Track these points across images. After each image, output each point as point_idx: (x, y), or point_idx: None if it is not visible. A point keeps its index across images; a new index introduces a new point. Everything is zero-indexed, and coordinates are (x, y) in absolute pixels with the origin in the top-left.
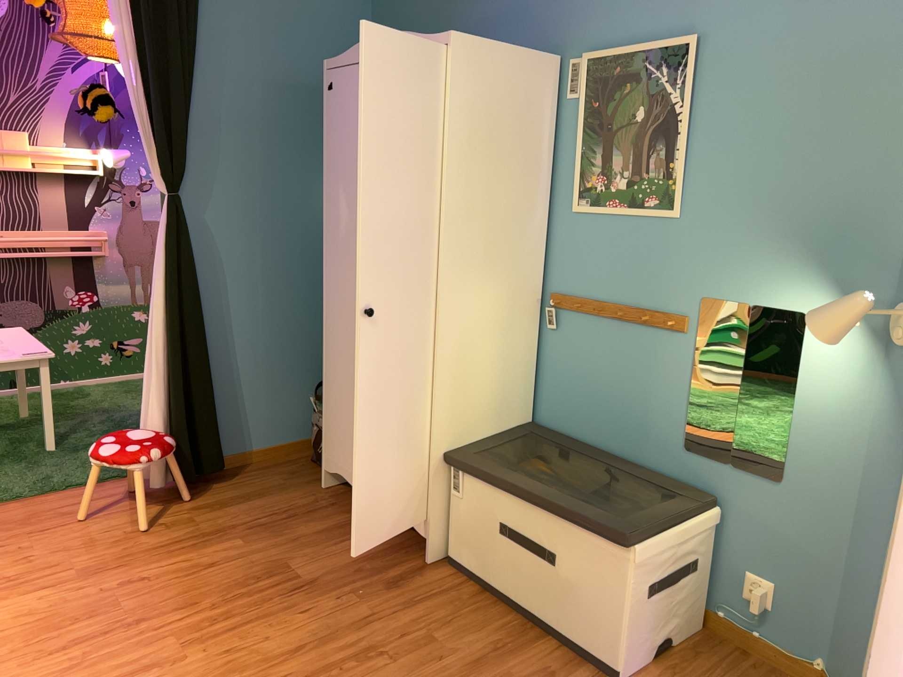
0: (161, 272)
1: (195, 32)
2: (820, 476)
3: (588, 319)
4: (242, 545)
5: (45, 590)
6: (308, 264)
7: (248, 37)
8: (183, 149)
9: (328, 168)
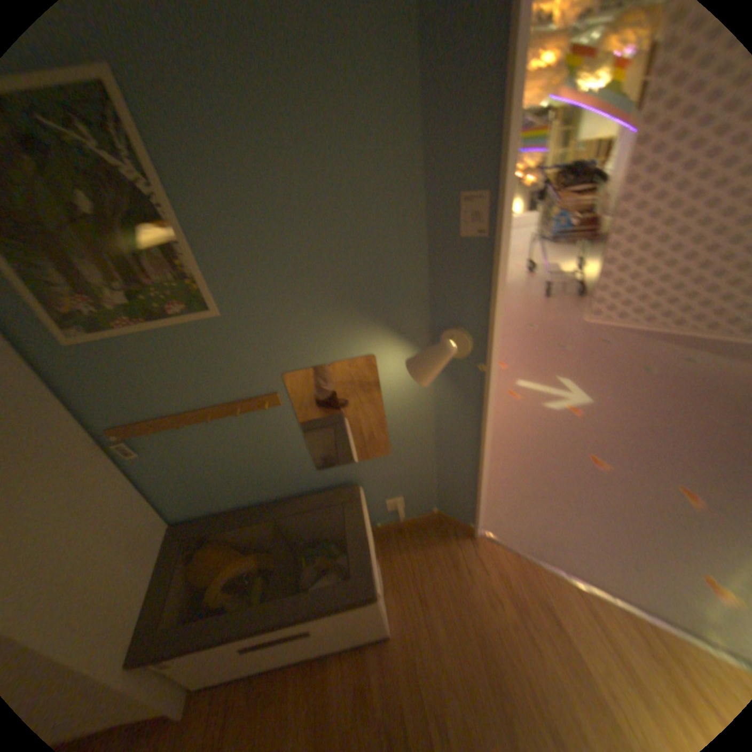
0: None
1: None
2: (410, 437)
3: (168, 432)
4: None
5: None
6: None
7: None
8: None
9: None
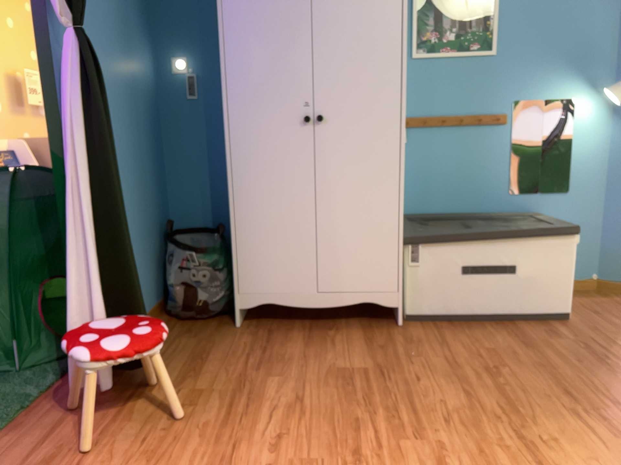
0: (77, 124)
1: None
2: (588, 181)
3: (431, 131)
4: (280, 378)
5: None
6: (139, 128)
7: None
8: None
9: (226, 16)
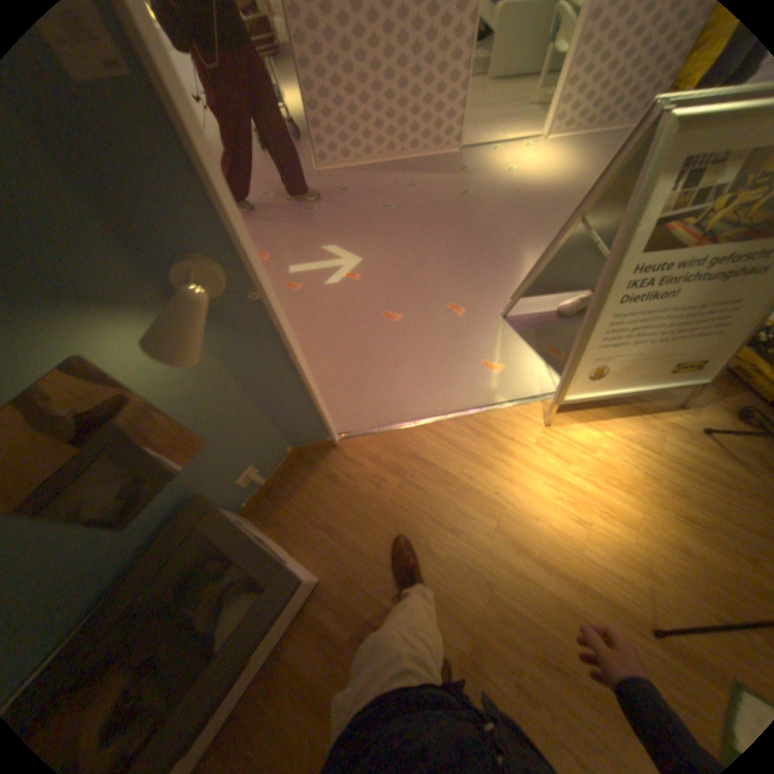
0: None
1: None
2: (219, 410)
3: None
4: None
5: None
6: None
7: None
8: None
9: None
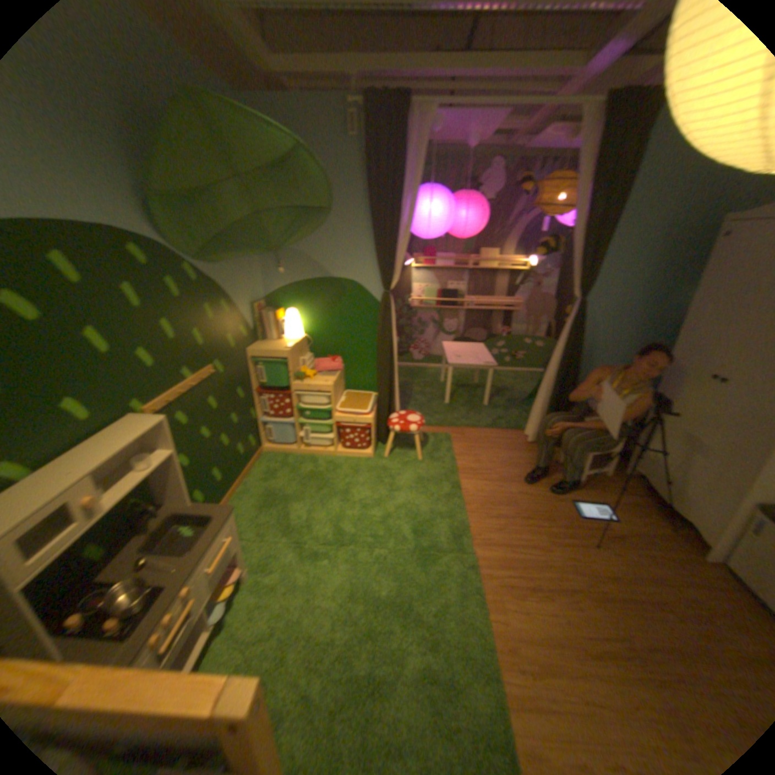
0: (563, 341)
1: (624, 202)
2: None
3: None
4: (577, 496)
5: (486, 482)
6: (650, 341)
7: (657, 197)
8: (595, 275)
9: (700, 291)
